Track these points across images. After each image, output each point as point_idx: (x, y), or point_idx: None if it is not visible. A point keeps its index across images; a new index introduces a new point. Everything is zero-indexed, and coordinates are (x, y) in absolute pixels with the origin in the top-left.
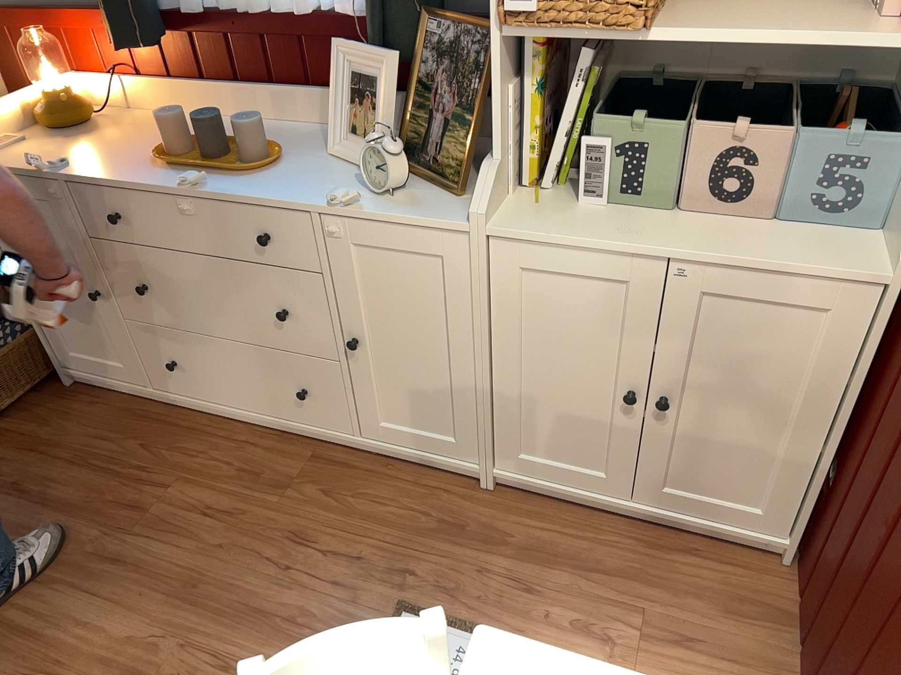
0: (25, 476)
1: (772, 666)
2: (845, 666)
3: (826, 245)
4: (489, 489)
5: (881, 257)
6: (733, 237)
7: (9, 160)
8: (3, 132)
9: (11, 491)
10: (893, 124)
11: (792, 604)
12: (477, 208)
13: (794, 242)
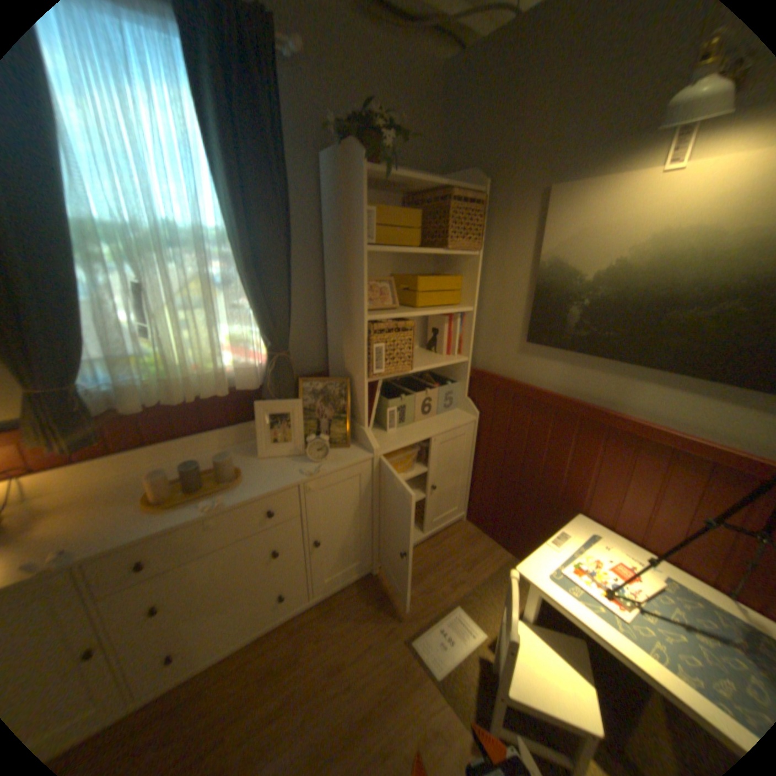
0: None
1: (495, 550)
2: (529, 523)
3: (454, 416)
4: (376, 576)
5: (468, 414)
6: (436, 423)
7: None
8: None
9: None
10: (445, 380)
11: (479, 531)
12: (373, 447)
13: (448, 418)
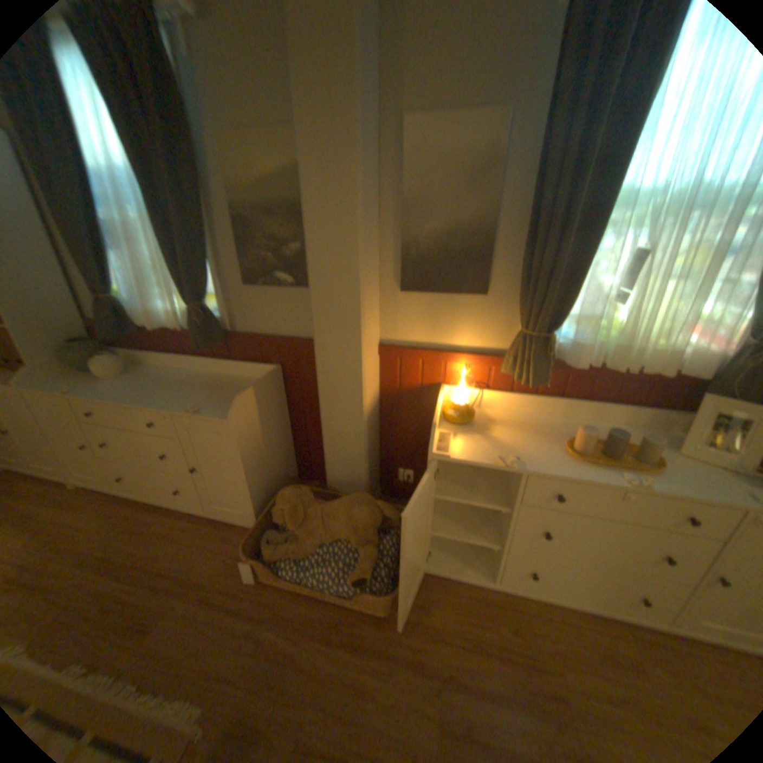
0: (450, 673)
1: None
2: None
3: None
4: None
5: None
6: None
7: (458, 450)
8: (434, 427)
9: (449, 690)
10: None
11: None
12: None
13: None
